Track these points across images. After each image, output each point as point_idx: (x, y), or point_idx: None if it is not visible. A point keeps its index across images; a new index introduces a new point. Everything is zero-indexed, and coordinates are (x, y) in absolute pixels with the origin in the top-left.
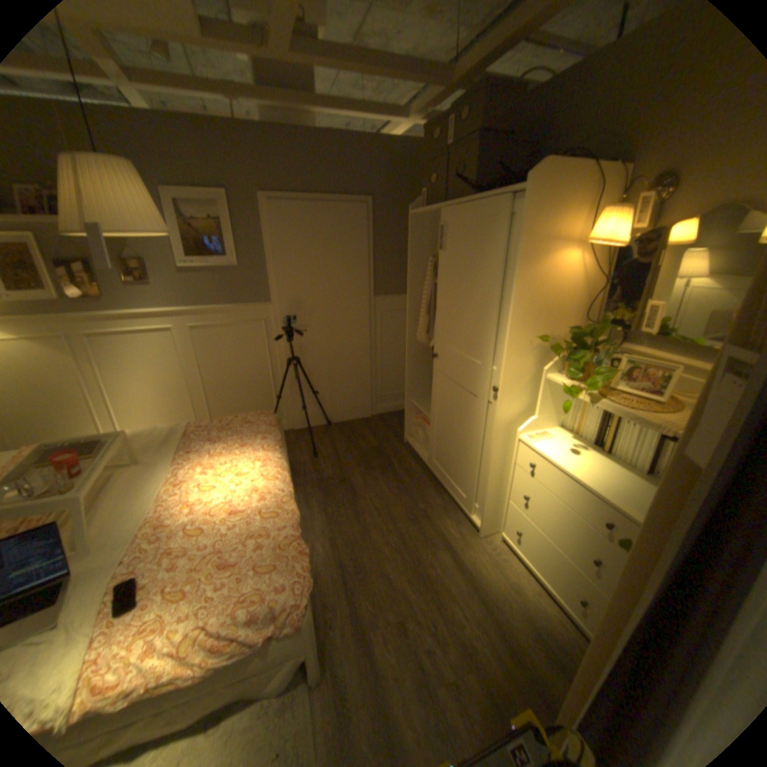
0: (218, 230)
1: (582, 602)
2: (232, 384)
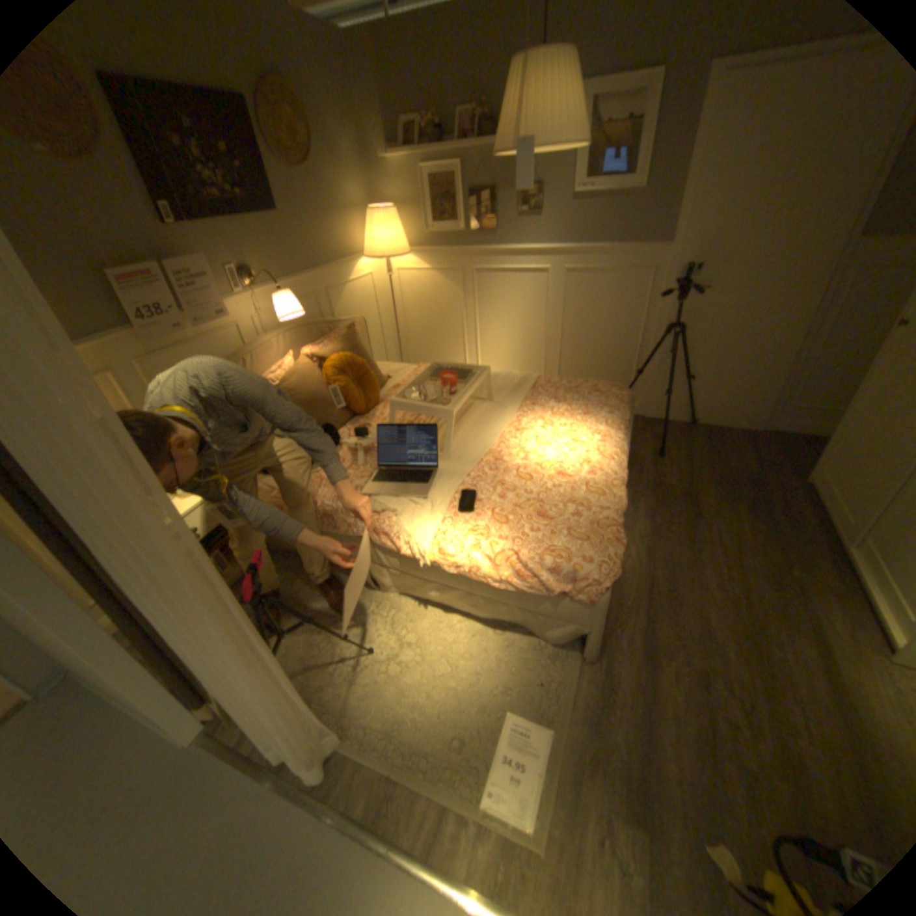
0: (636, 136)
1: None
2: (591, 345)
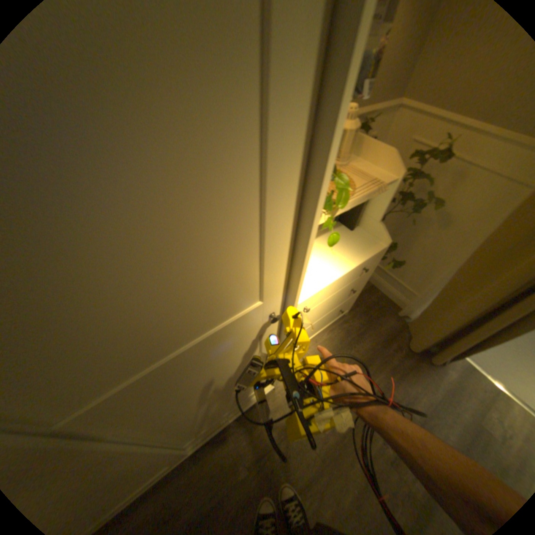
0: None
1: (342, 313)
2: None
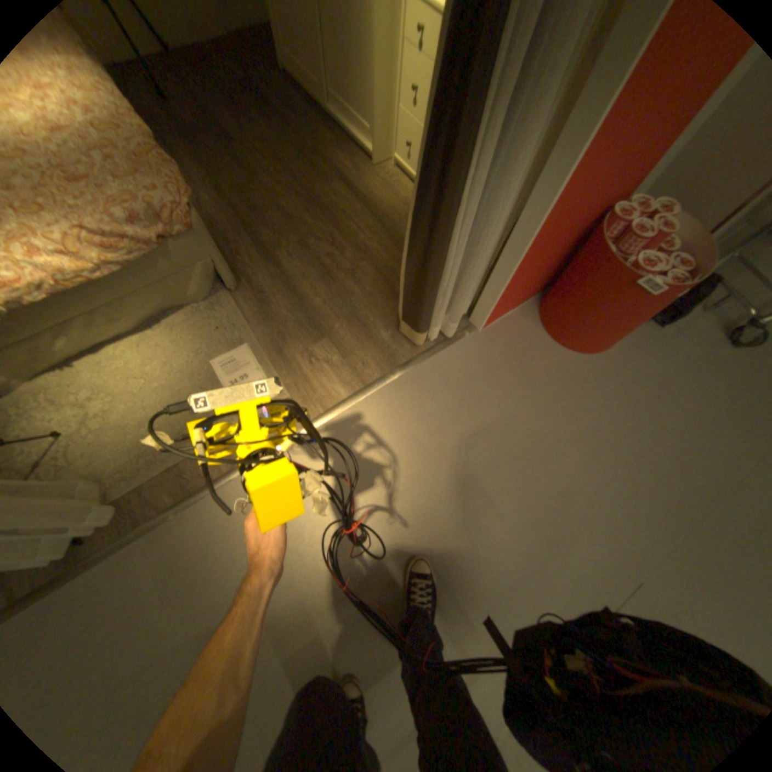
0: None
1: None
2: None
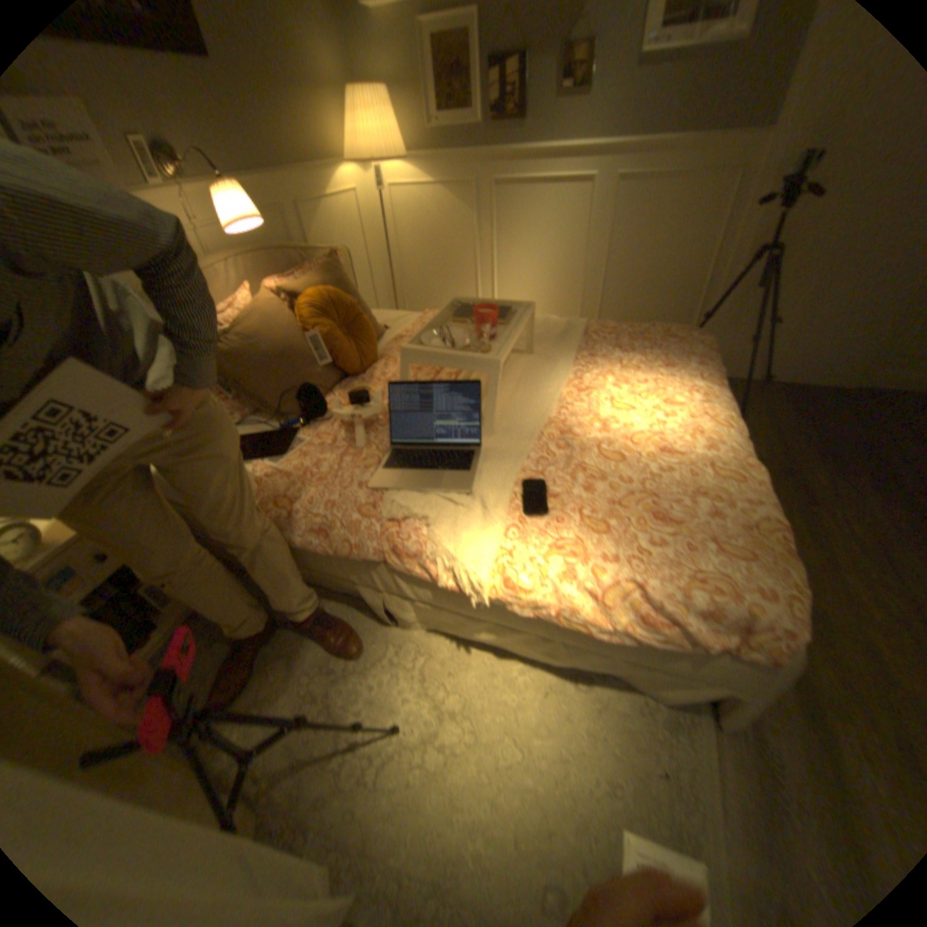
0: None
1: None
2: (643, 283)
